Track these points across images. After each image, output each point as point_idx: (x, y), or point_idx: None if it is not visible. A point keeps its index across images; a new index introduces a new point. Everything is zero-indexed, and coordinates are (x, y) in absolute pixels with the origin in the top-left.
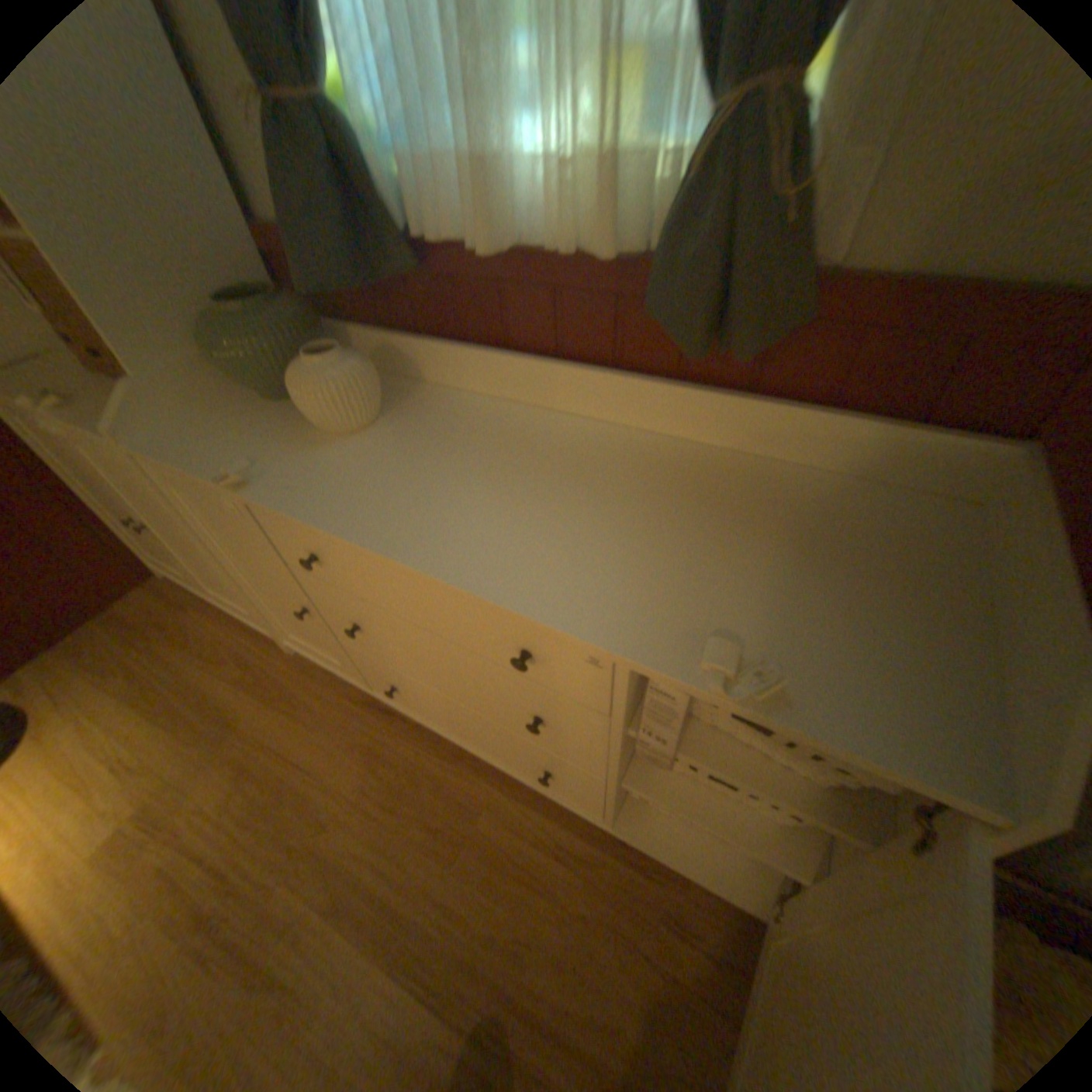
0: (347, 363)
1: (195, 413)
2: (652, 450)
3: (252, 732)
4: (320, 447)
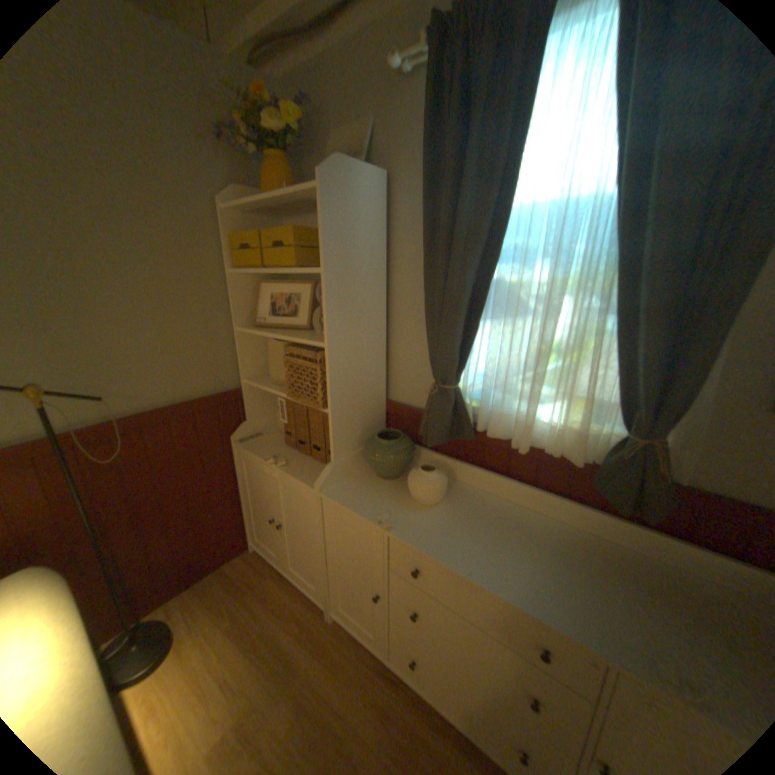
0: (440, 477)
1: (349, 480)
2: (591, 544)
3: (306, 678)
4: (418, 512)
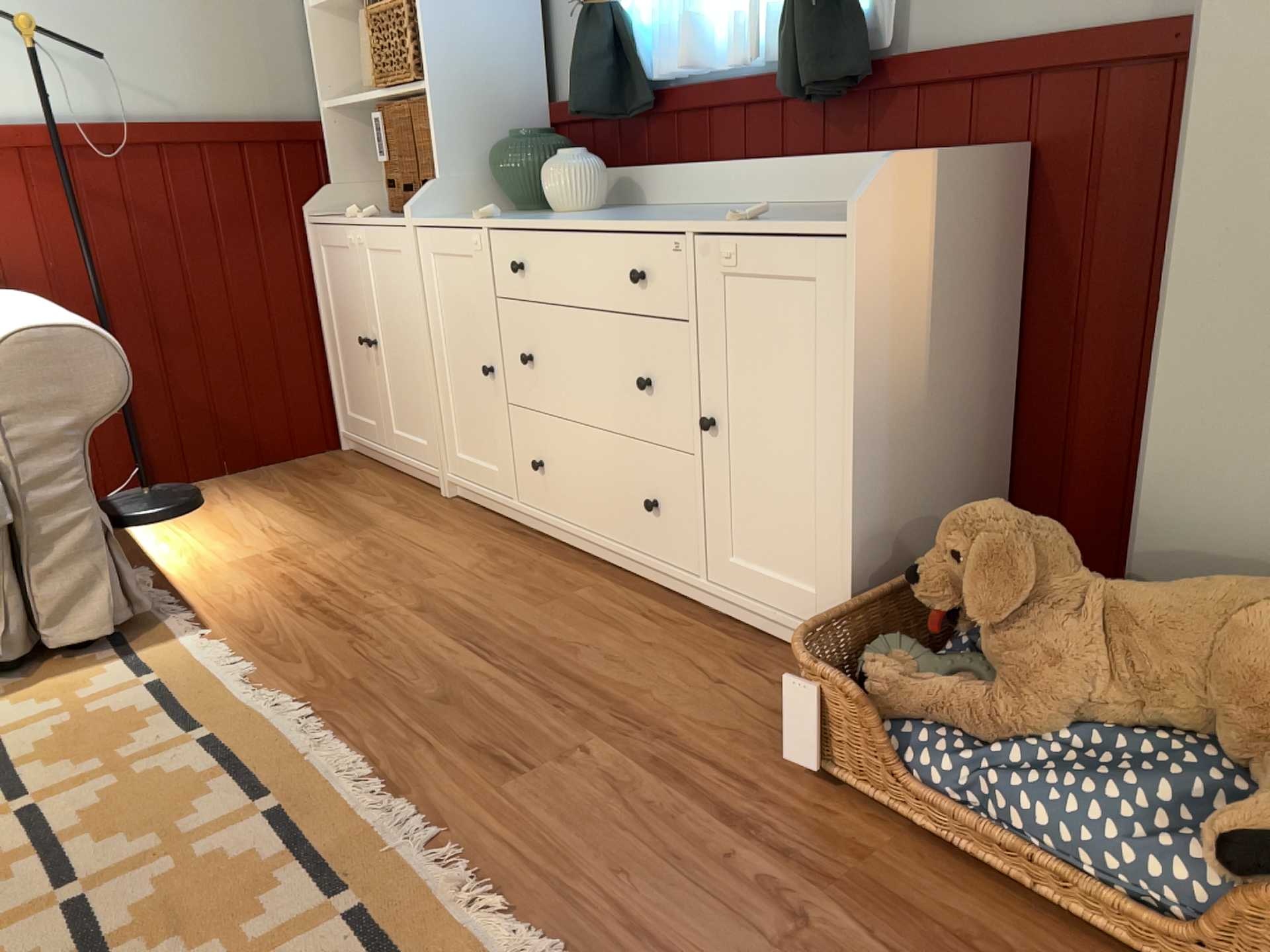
0: (584, 158)
1: (465, 216)
2: (788, 206)
3: (390, 528)
4: (547, 215)
